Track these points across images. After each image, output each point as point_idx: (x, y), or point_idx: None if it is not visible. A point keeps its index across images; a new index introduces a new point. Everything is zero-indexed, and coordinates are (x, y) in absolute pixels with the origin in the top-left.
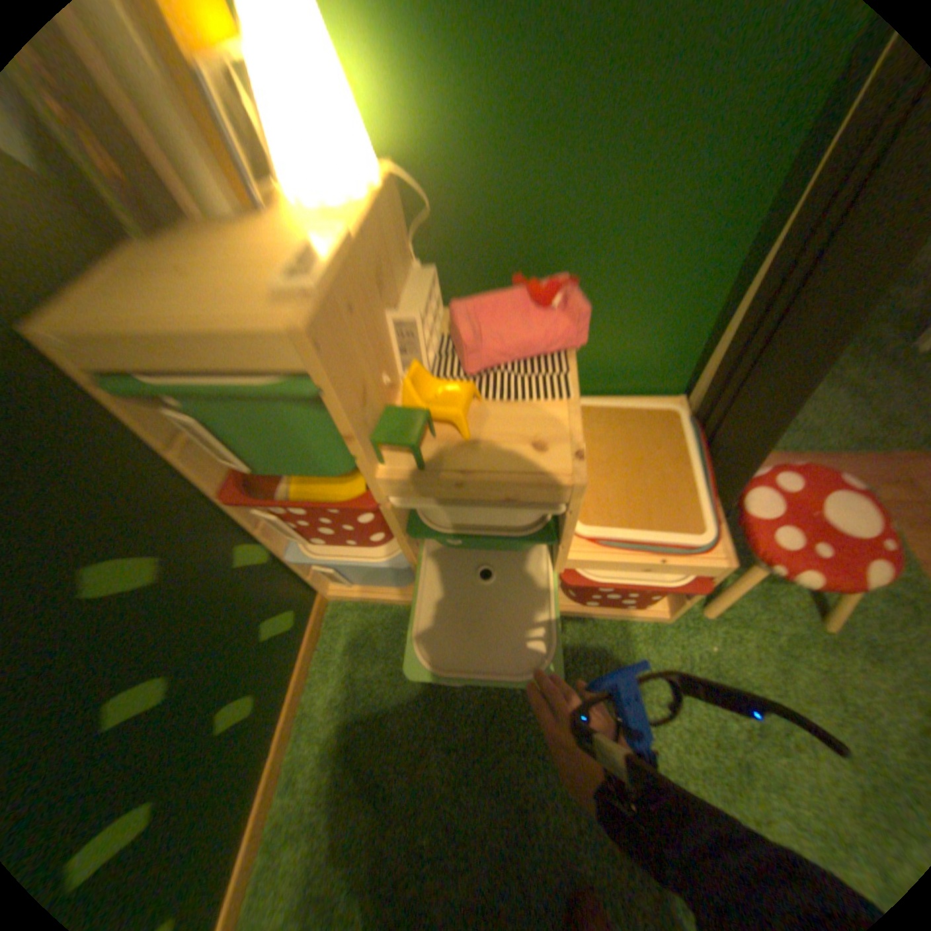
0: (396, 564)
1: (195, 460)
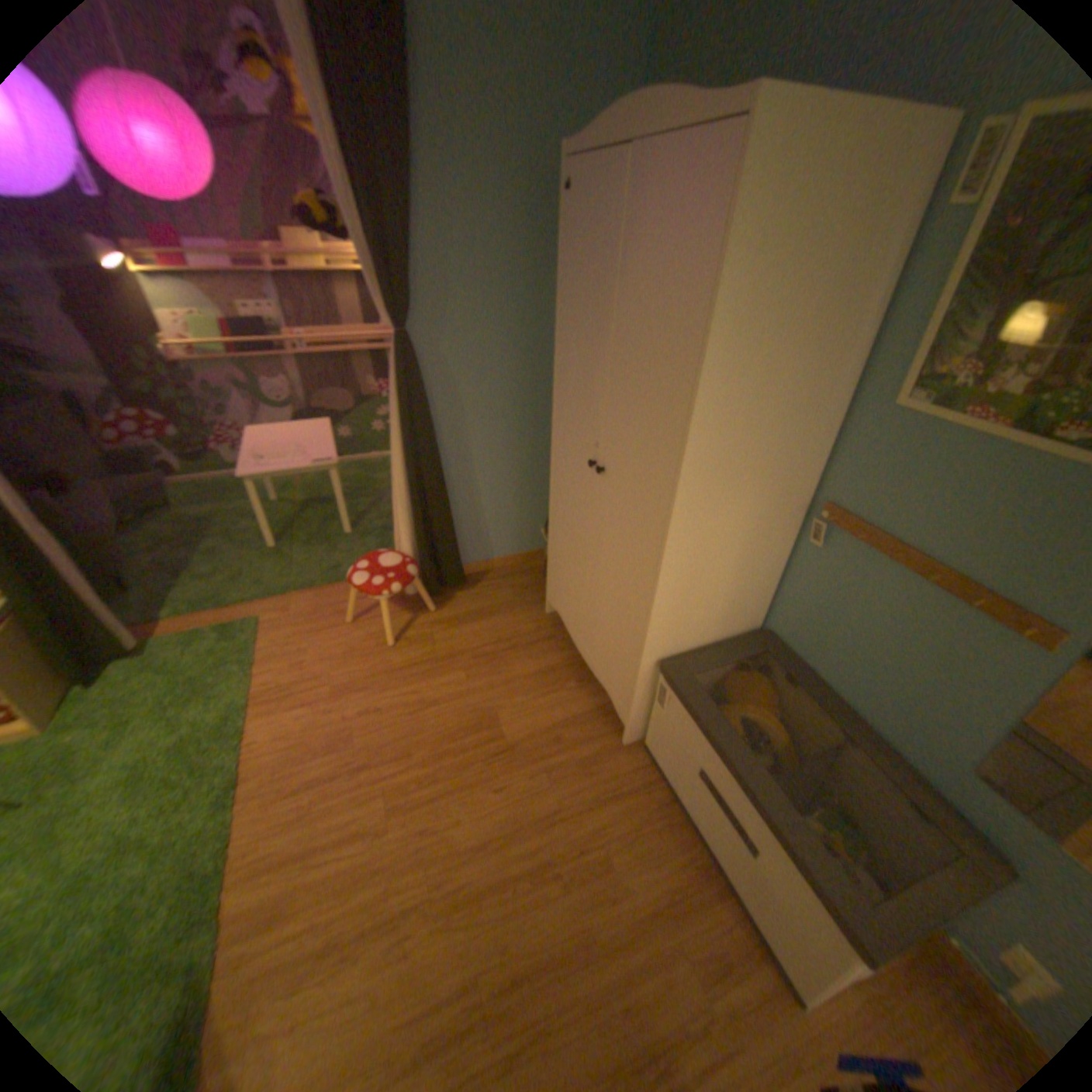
0: None
1: None
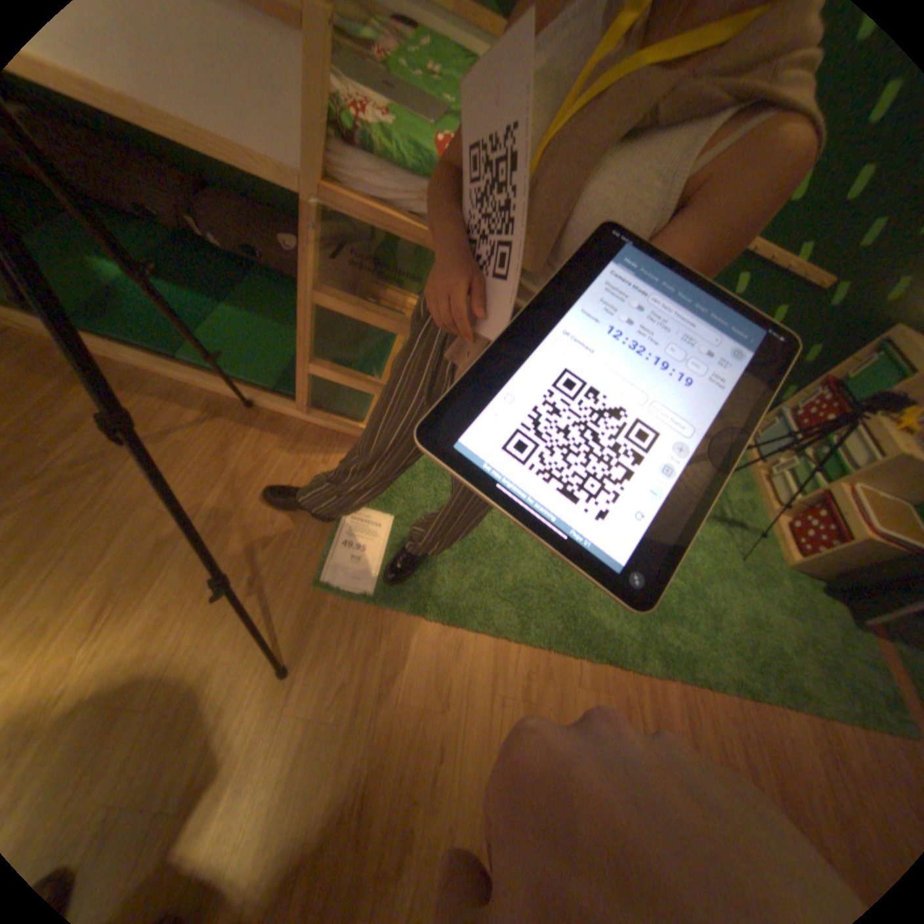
0: (792, 439)
1: (841, 367)
